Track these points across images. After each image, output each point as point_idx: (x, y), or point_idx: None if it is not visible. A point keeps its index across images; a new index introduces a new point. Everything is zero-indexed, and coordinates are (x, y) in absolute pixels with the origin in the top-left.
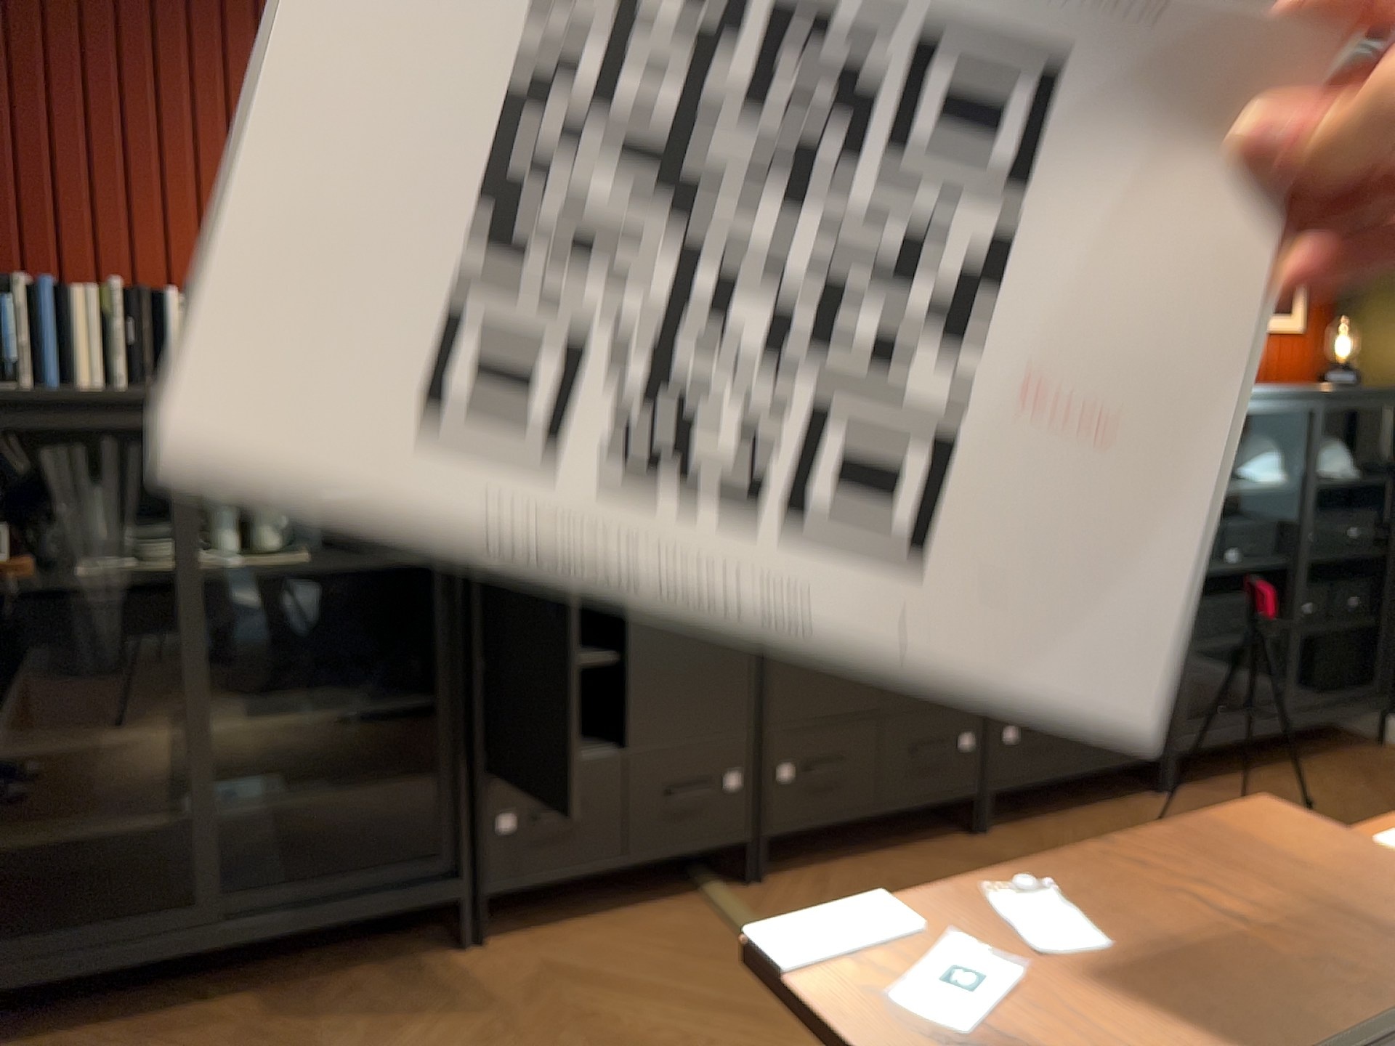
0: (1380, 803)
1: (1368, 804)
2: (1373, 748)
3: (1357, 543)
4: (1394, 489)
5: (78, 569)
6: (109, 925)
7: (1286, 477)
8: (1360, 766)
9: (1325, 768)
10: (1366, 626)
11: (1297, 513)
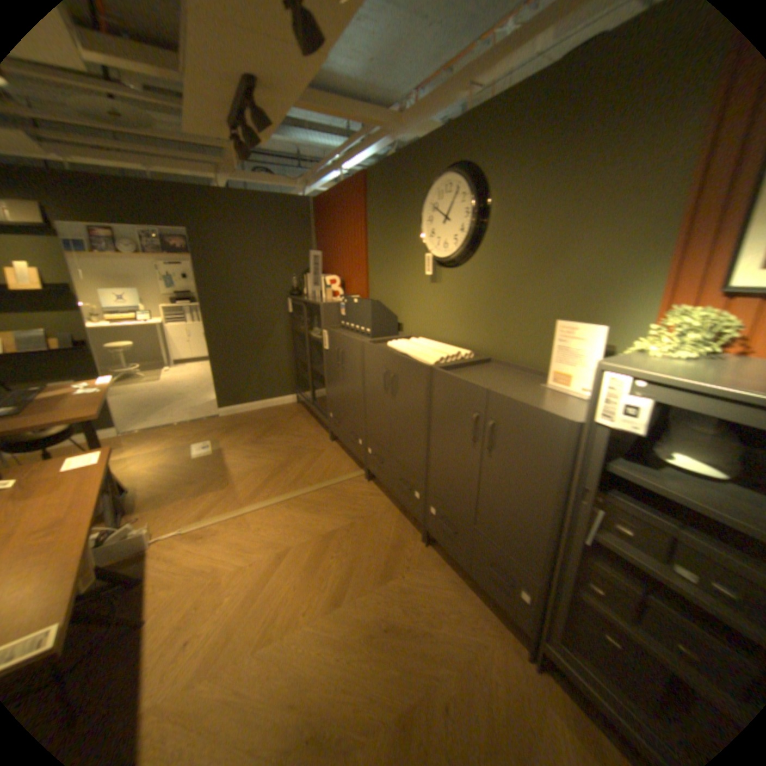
0: None
1: None
2: None
3: None
4: None
5: (308, 331)
6: (305, 396)
7: None
8: None
9: None
10: None
11: None
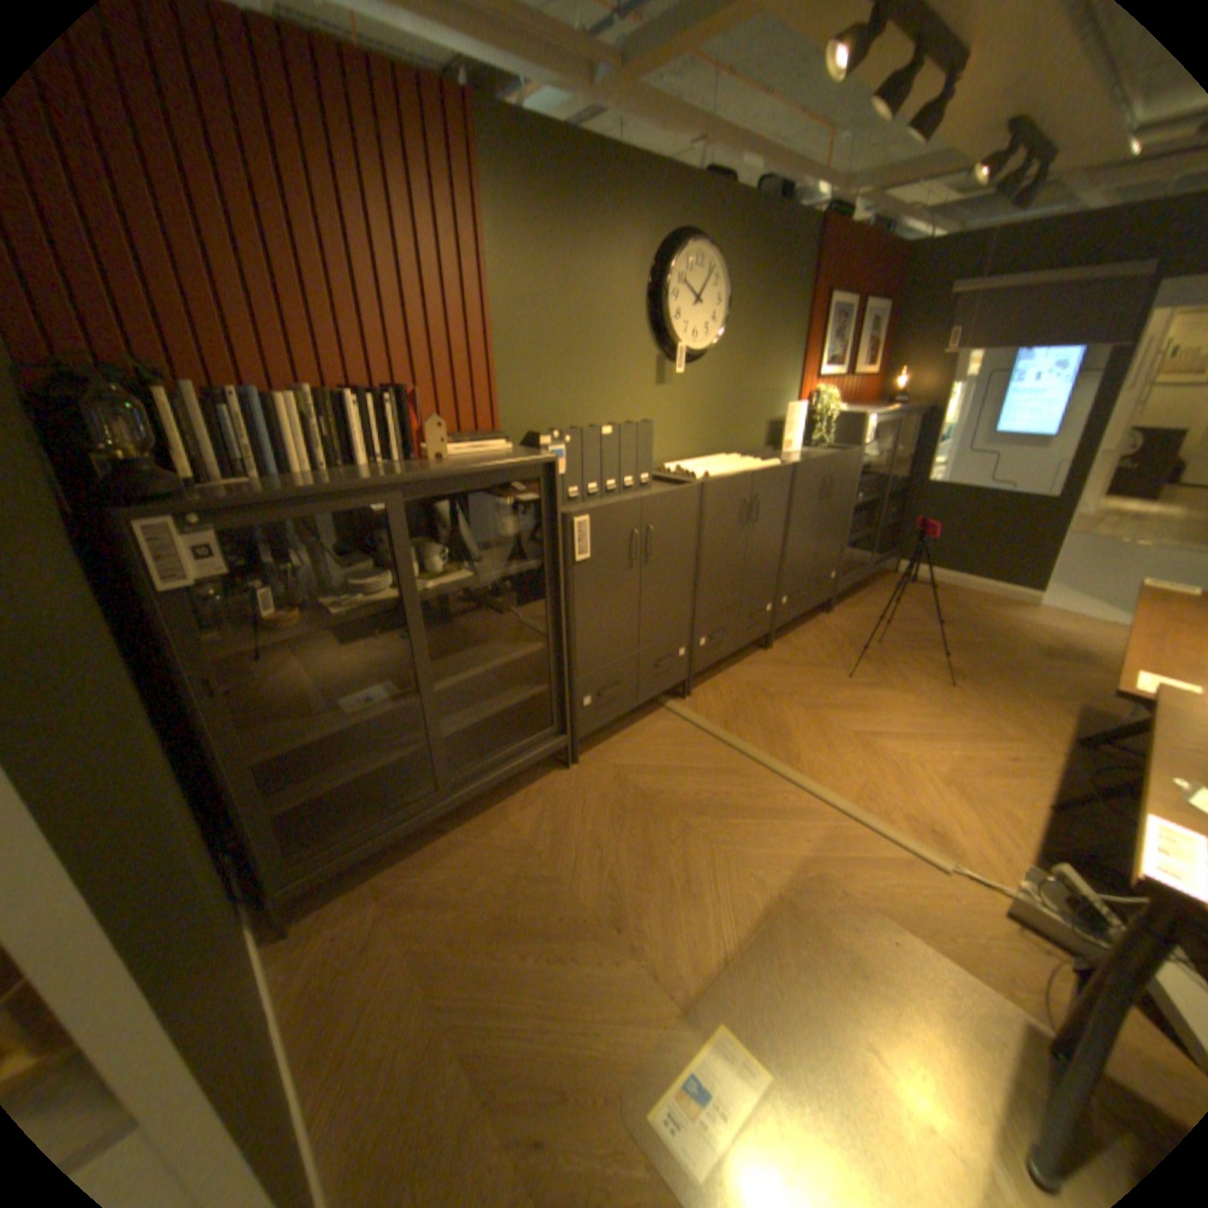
0: (912, 604)
1: (908, 605)
2: (892, 576)
3: (898, 483)
4: (912, 454)
5: (330, 609)
6: (394, 816)
7: (879, 453)
8: (893, 586)
9: (881, 589)
10: (897, 522)
11: (883, 472)
